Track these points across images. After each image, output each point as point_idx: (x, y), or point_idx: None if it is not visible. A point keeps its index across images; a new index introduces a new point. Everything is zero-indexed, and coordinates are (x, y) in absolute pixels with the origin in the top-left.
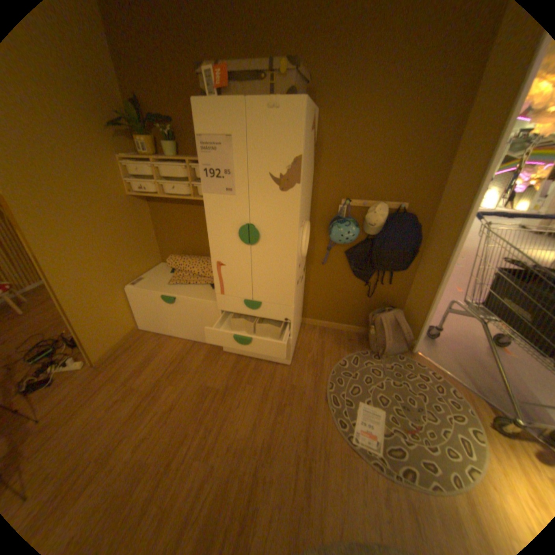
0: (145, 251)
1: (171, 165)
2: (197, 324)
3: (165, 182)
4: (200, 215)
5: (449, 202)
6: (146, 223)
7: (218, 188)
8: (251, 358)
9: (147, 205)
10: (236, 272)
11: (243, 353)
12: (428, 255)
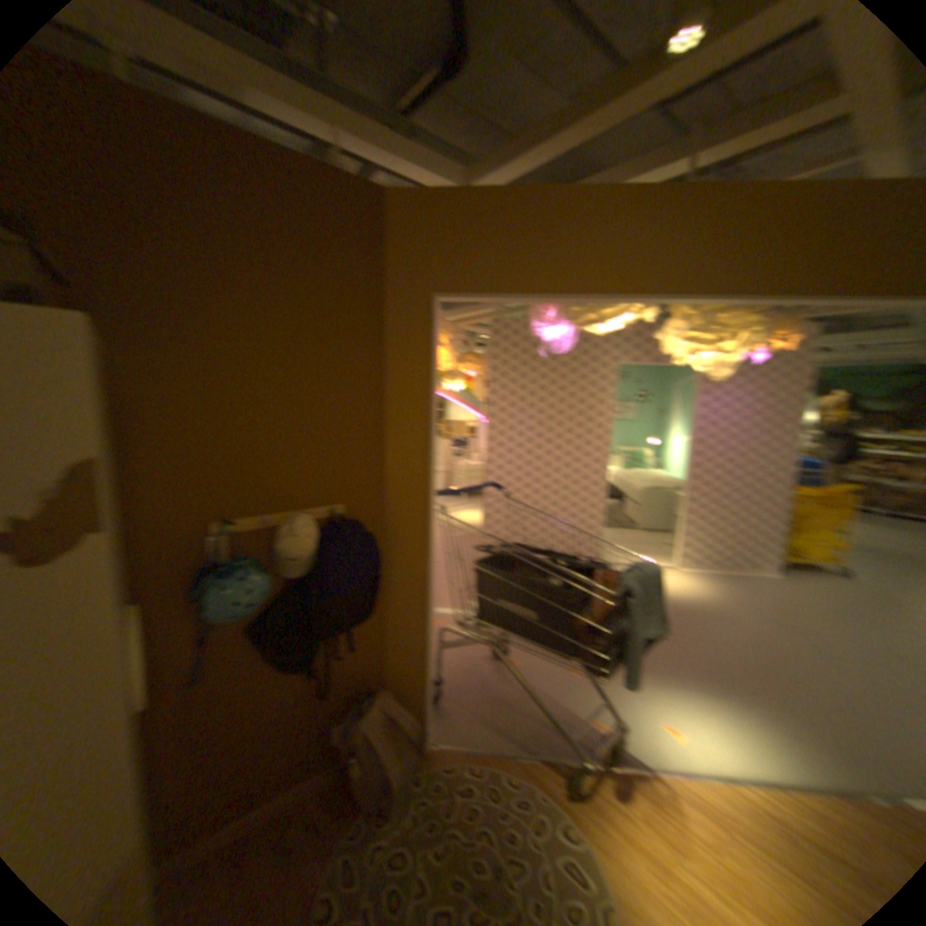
0: None
1: None
2: None
3: None
4: None
5: (396, 491)
6: None
7: None
8: None
9: None
10: None
11: None
12: (392, 576)
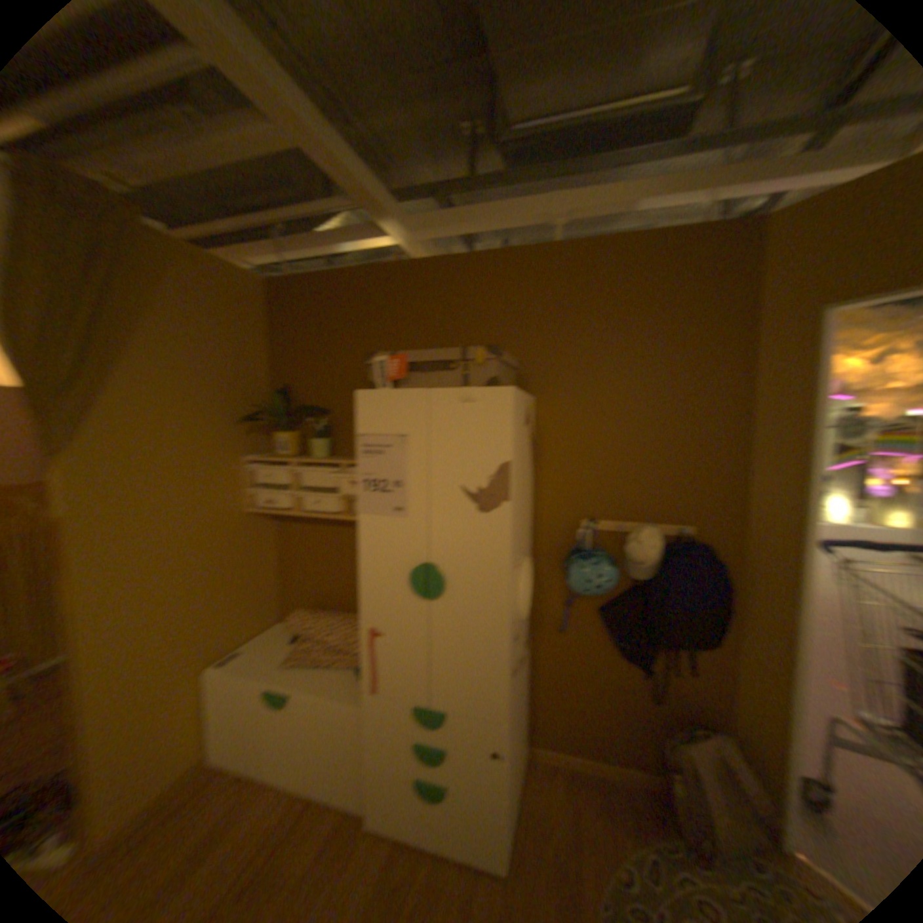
0: (251, 604)
1: (315, 471)
2: (318, 759)
3: (303, 495)
4: (350, 543)
5: (764, 526)
6: (263, 555)
7: (380, 507)
8: (419, 853)
9: (271, 527)
10: (399, 650)
11: (402, 840)
12: (753, 619)
